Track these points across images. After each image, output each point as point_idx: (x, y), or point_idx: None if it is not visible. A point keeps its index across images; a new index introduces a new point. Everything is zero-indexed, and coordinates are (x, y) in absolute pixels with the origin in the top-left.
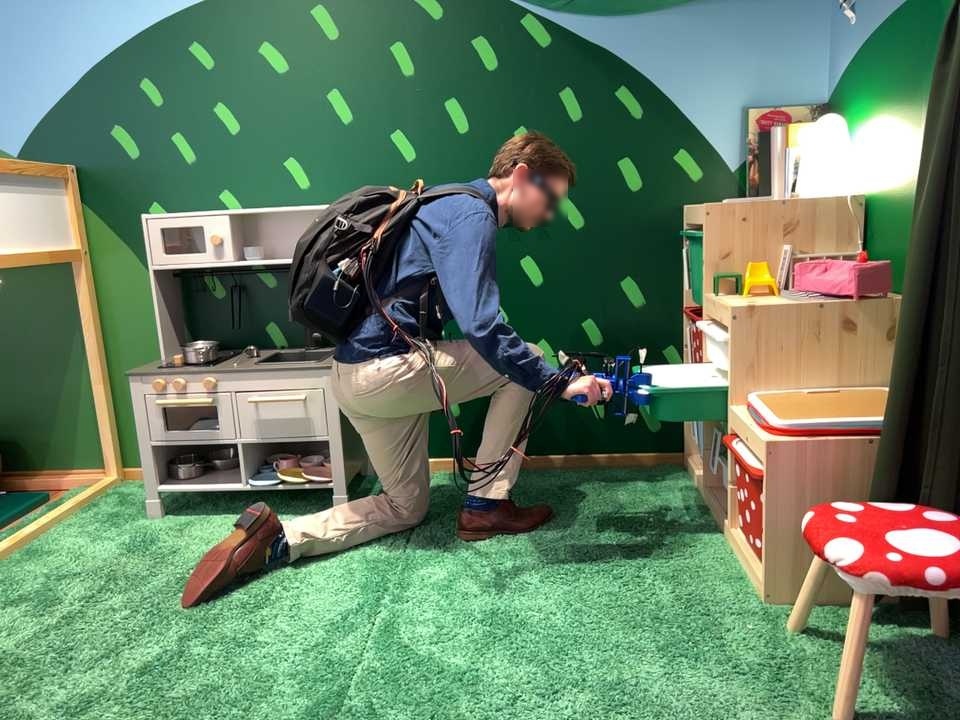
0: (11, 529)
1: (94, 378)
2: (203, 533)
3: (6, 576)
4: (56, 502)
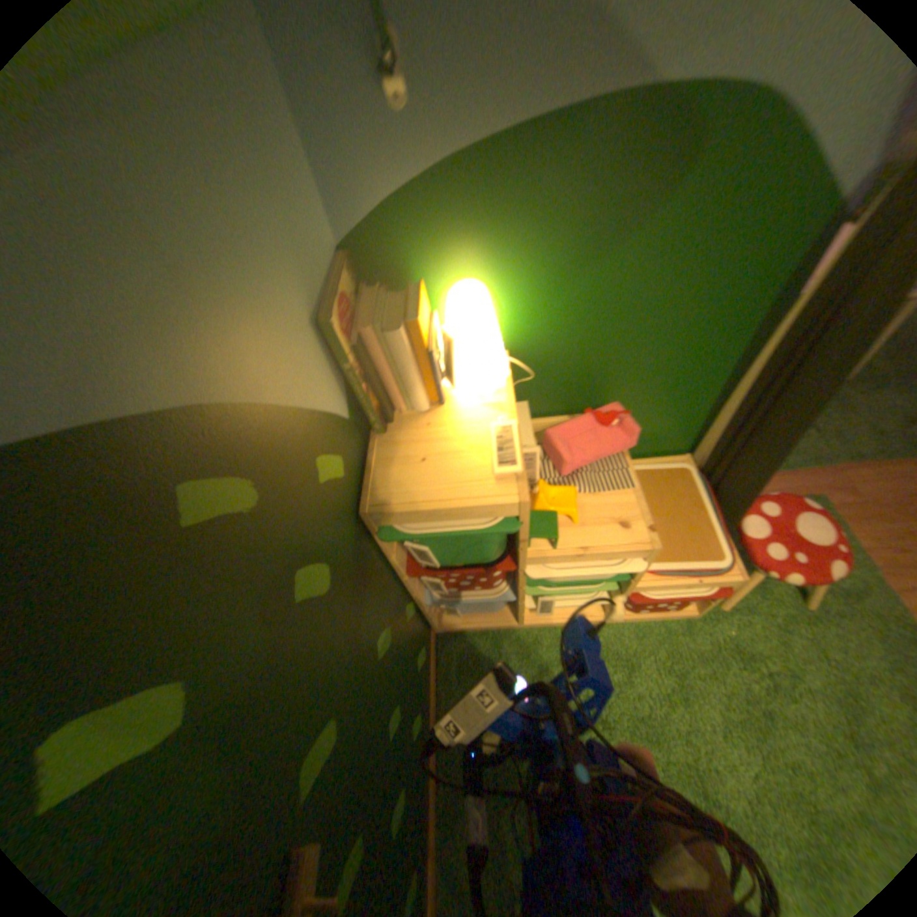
0: None
1: None
2: None
3: None
4: None
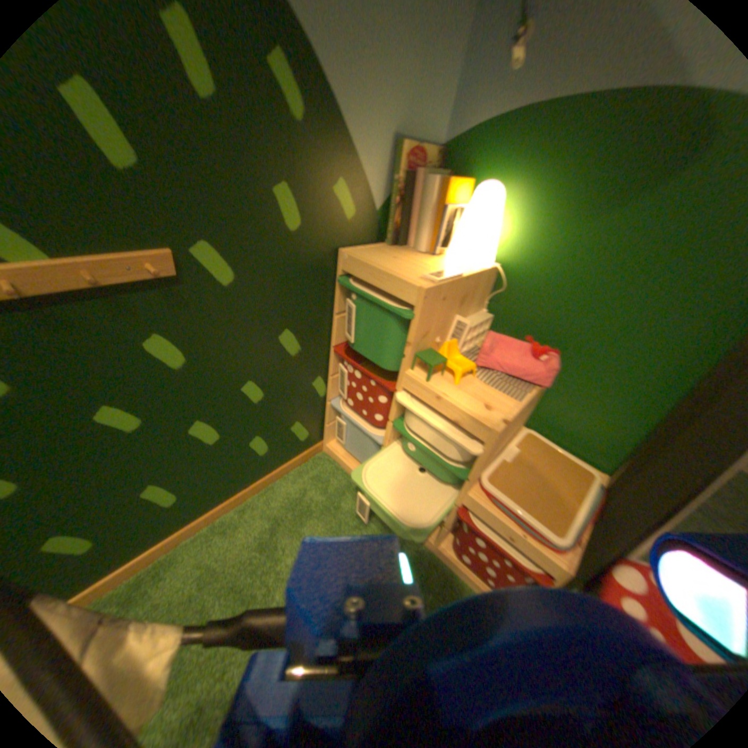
0: None
1: None
2: None
3: None
4: None
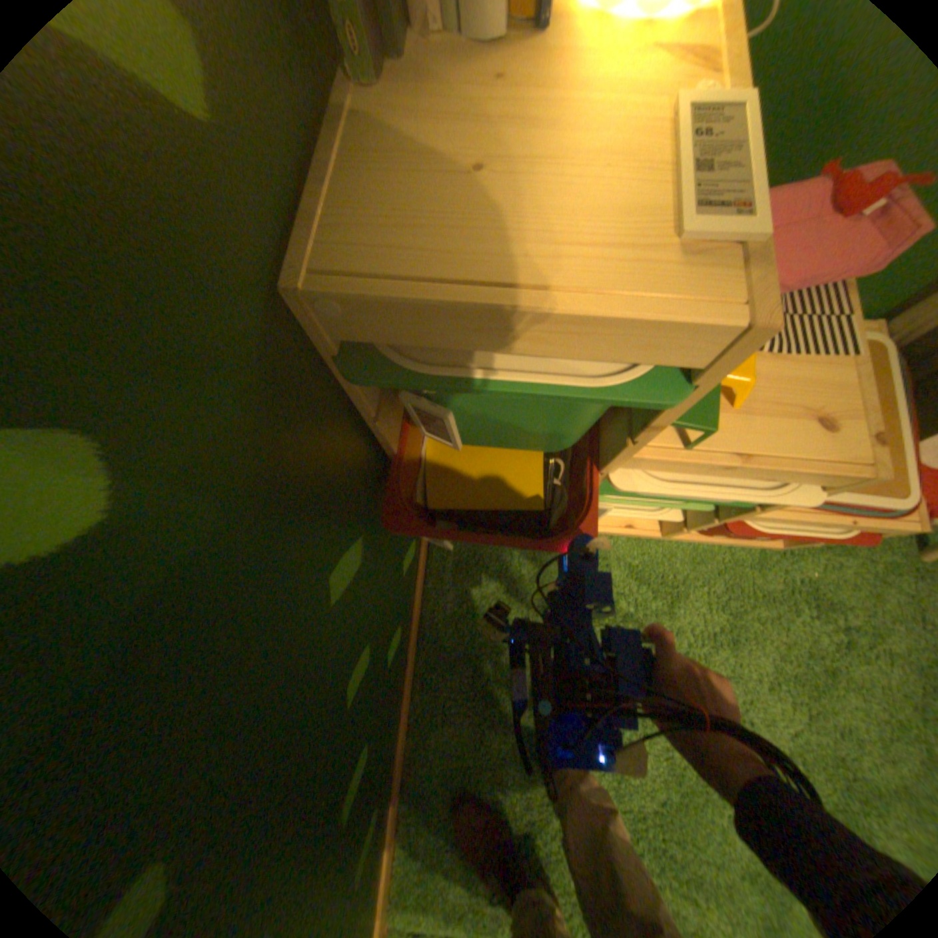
0: None
1: None
2: None
3: None
4: None
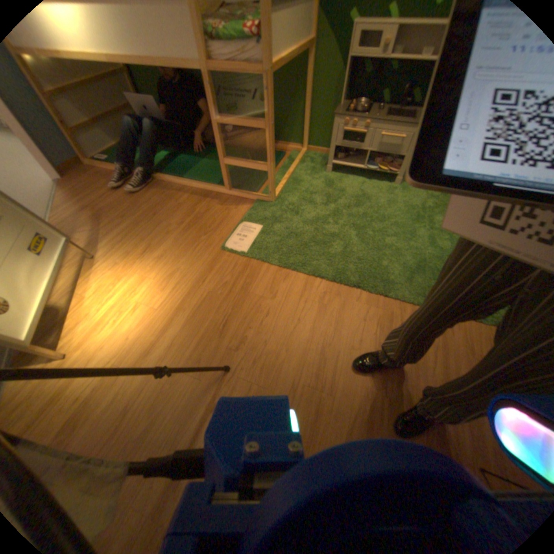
0: (280, 166)
1: (306, 106)
2: (347, 181)
3: (292, 187)
4: (288, 156)
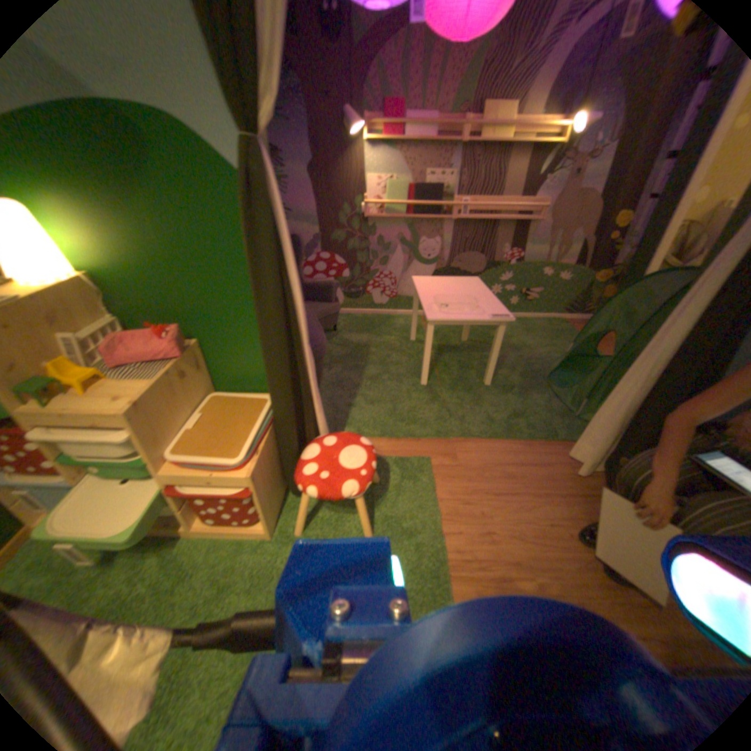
0: None
1: None
2: None
3: None
4: None
